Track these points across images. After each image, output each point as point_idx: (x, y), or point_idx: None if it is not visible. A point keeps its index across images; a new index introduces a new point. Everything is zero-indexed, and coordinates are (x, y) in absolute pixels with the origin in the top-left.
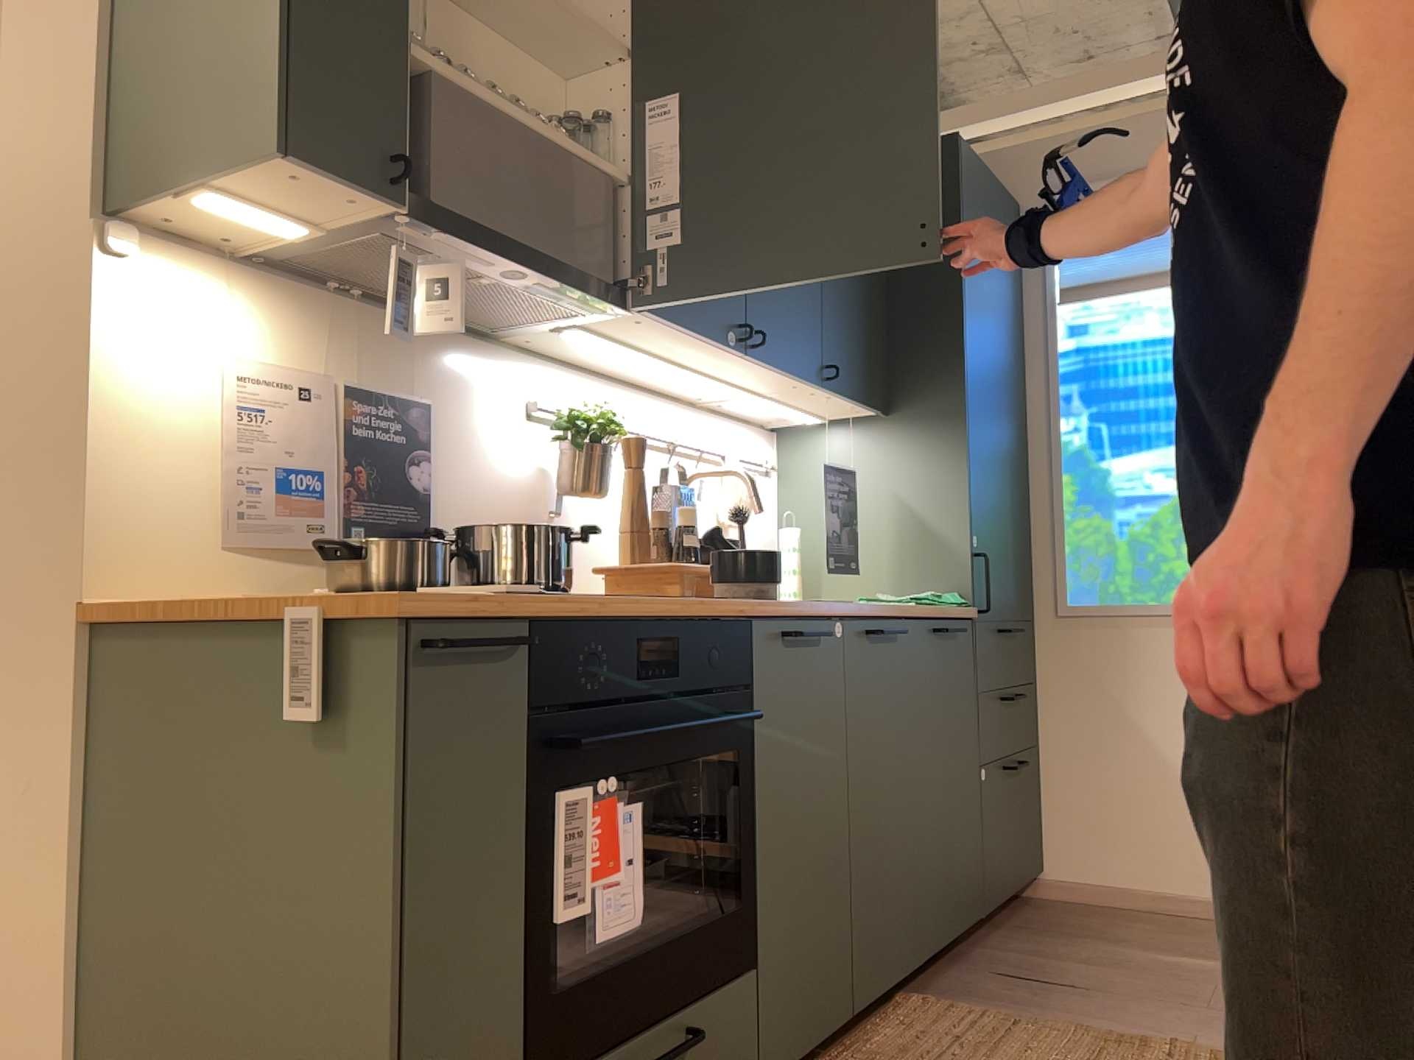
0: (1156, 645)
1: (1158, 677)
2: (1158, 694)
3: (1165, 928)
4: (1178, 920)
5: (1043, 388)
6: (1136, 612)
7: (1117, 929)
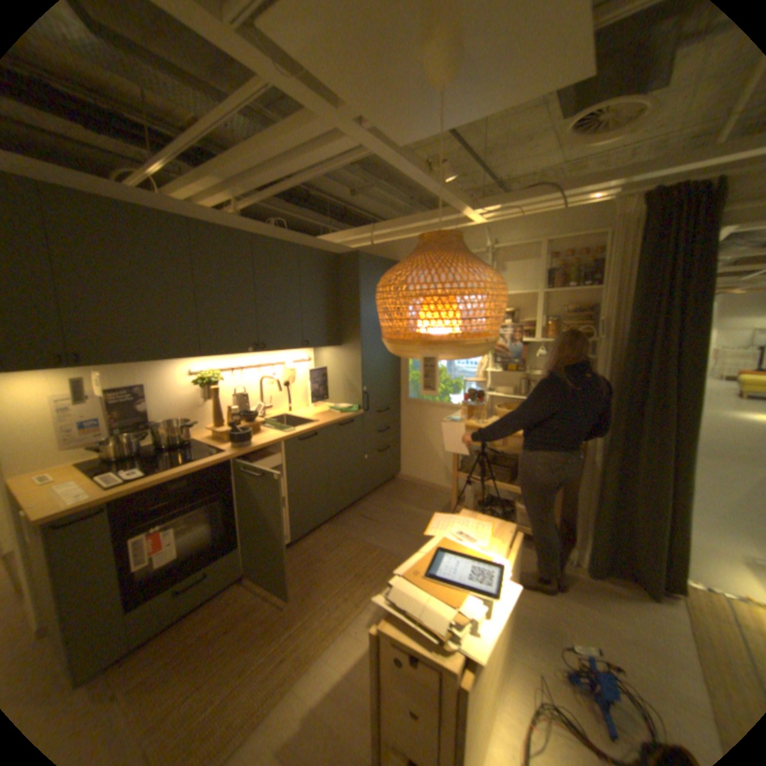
0: (431, 413)
1: (431, 423)
2: (431, 428)
3: (423, 496)
4: (429, 492)
5: None
6: (426, 403)
7: (409, 495)
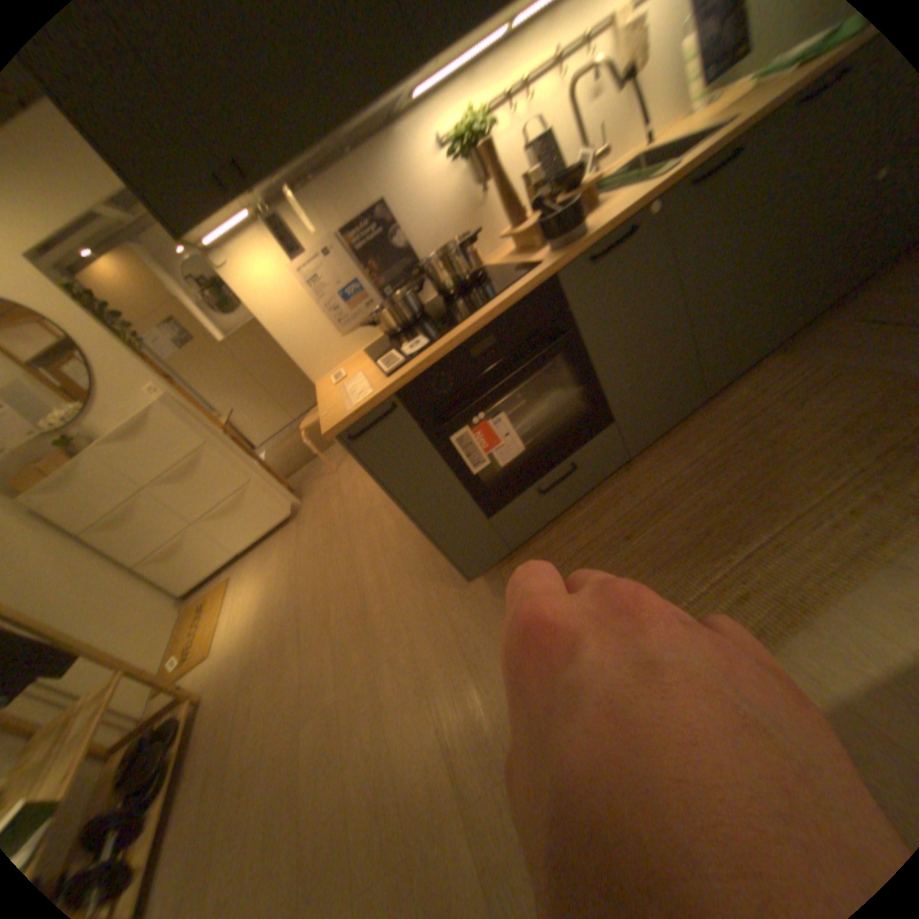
0: None
1: None
2: None
3: None
4: None
5: None
6: None
7: None
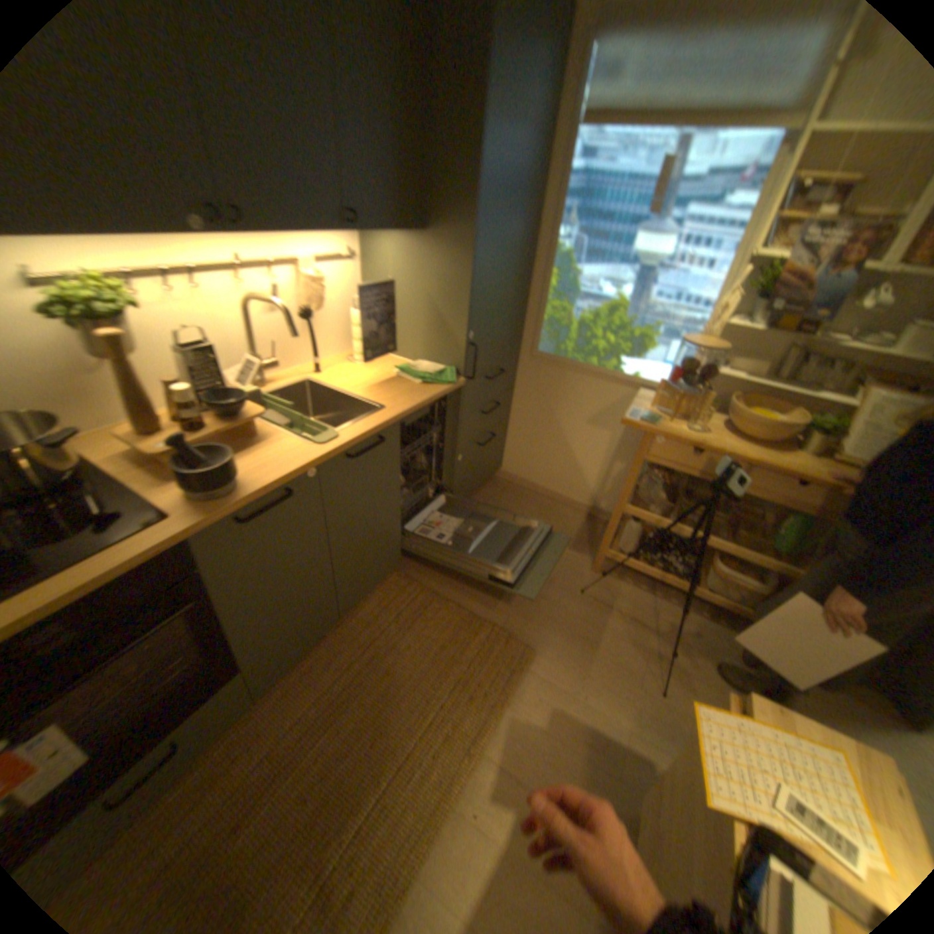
0: (576, 385)
1: (571, 401)
2: (569, 409)
3: (539, 512)
4: (548, 506)
5: (556, 199)
6: (570, 366)
7: (517, 511)
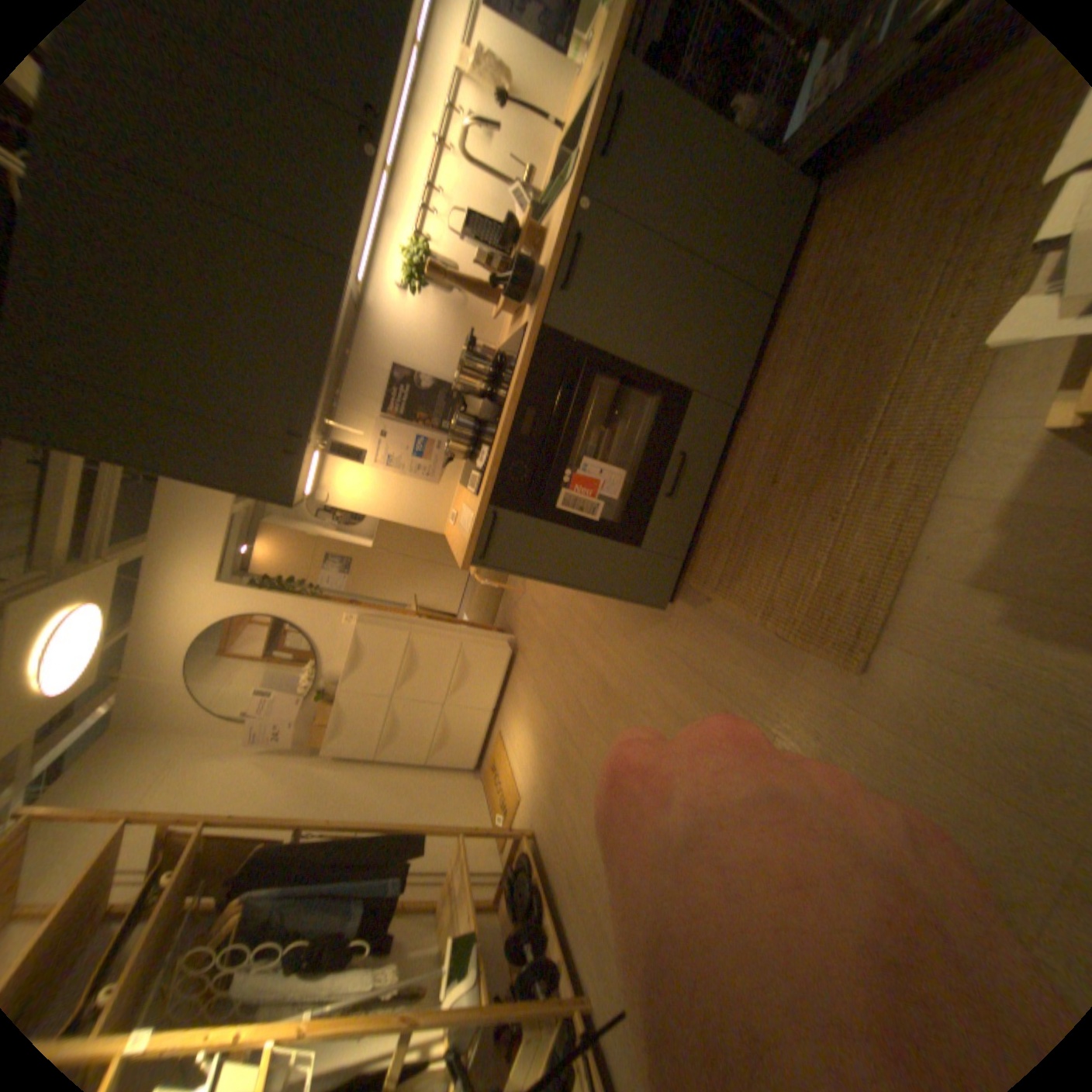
0: None
1: None
2: None
3: None
4: None
5: None
6: None
7: None
